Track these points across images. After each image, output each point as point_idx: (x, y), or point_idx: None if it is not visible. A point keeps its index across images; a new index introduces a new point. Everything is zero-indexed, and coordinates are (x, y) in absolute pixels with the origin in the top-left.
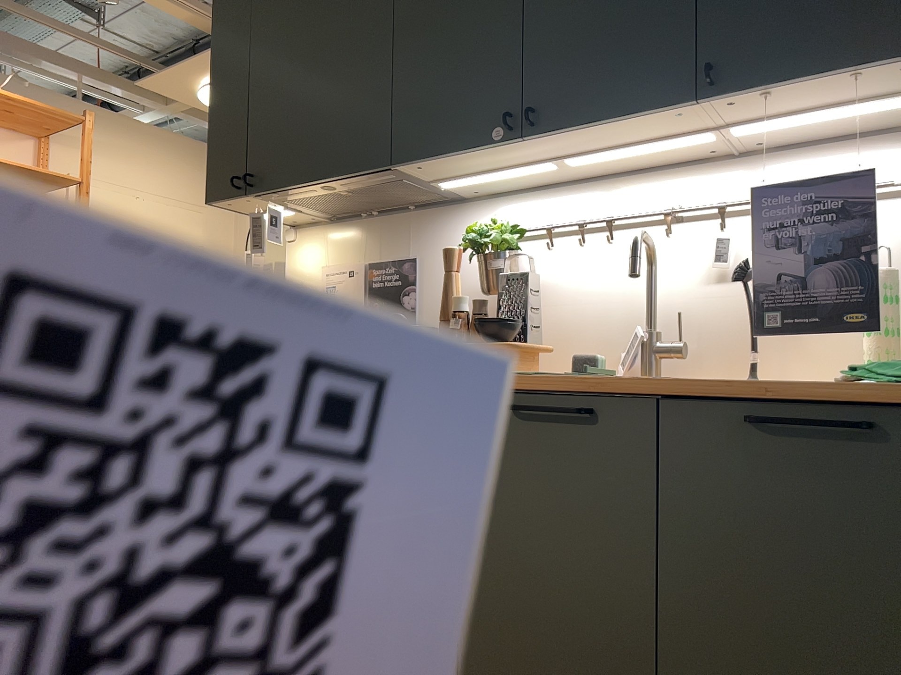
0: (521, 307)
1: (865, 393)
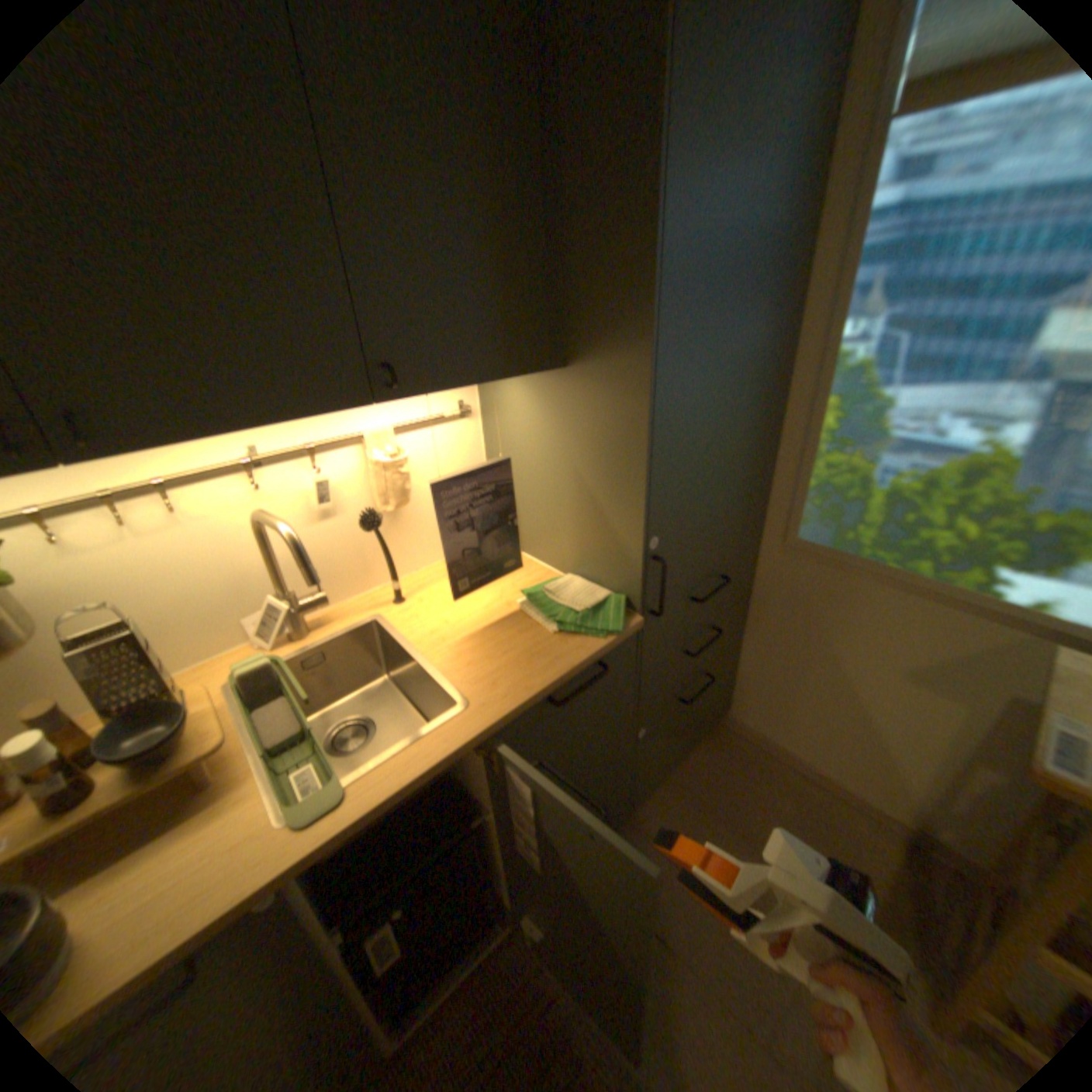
0: (140, 680)
1: (592, 649)
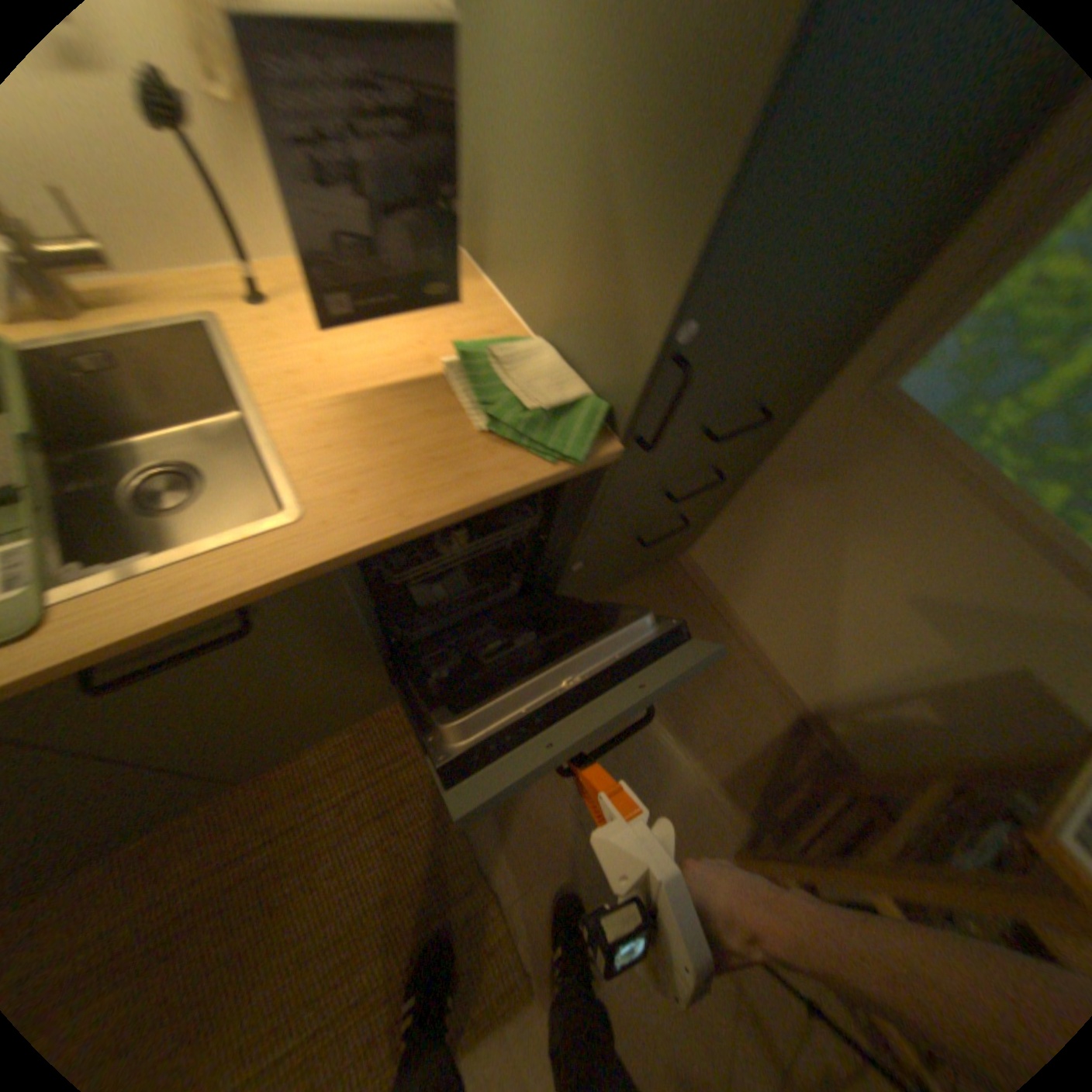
0: None
1: (533, 476)
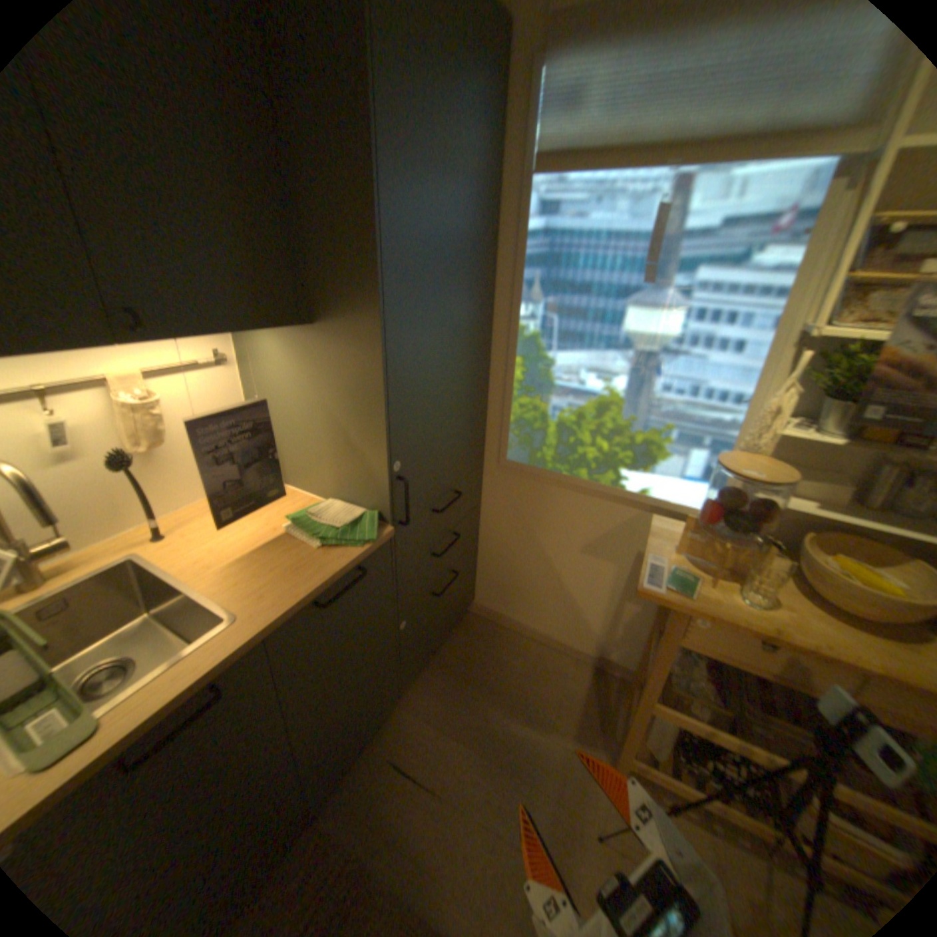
0: None
1: (352, 557)
